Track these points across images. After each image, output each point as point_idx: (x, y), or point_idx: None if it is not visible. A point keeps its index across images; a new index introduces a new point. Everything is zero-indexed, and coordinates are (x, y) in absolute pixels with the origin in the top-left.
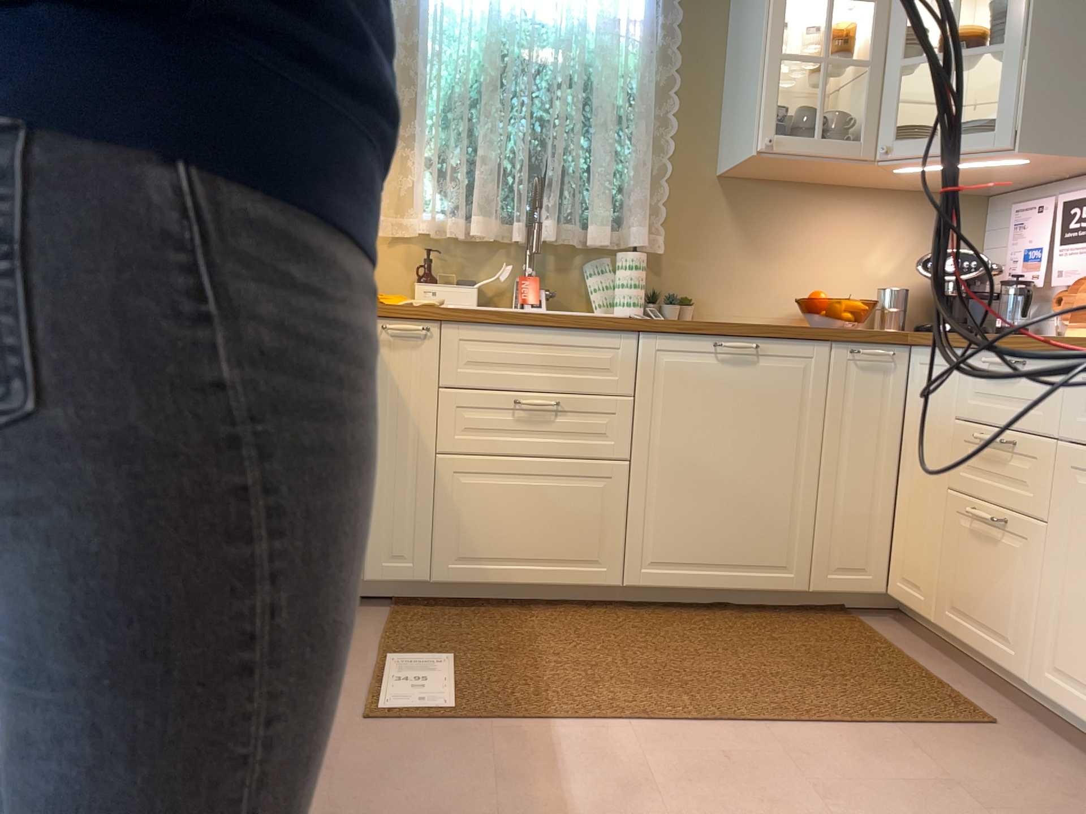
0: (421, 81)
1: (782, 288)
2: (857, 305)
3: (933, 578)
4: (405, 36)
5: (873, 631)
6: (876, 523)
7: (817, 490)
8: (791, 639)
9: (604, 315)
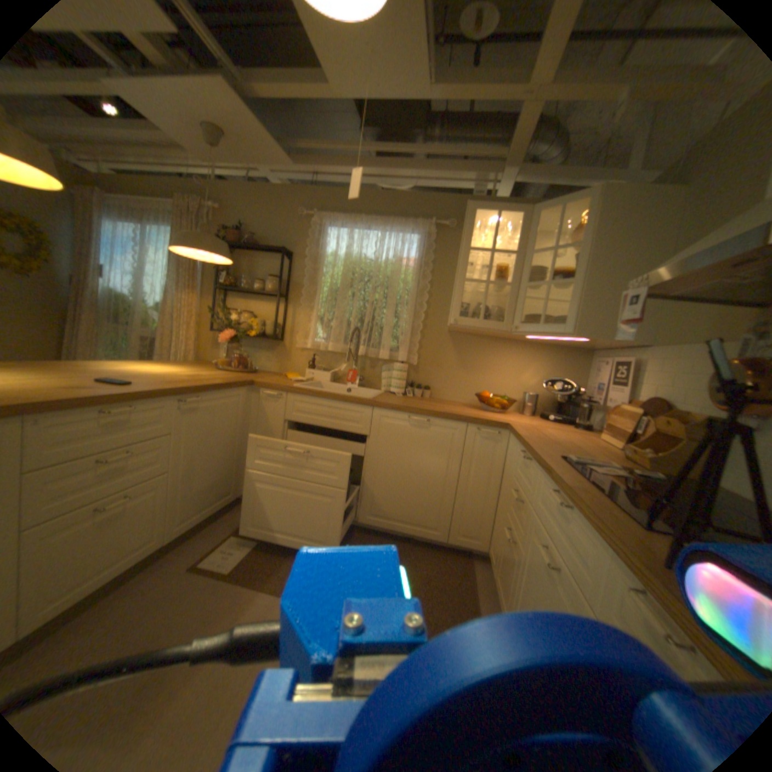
0: (318, 284)
1: (476, 387)
2: (502, 403)
3: (498, 557)
4: (314, 265)
5: (473, 574)
6: (485, 518)
7: (454, 495)
8: (424, 569)
9: (383, 392)
